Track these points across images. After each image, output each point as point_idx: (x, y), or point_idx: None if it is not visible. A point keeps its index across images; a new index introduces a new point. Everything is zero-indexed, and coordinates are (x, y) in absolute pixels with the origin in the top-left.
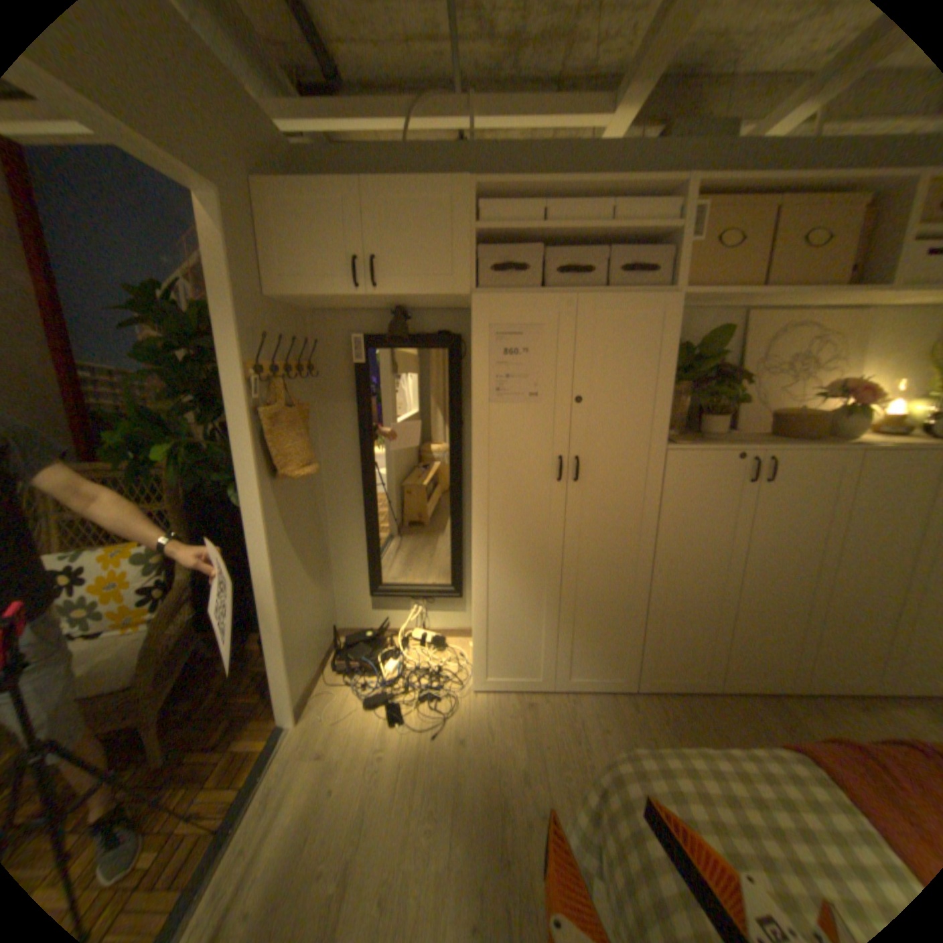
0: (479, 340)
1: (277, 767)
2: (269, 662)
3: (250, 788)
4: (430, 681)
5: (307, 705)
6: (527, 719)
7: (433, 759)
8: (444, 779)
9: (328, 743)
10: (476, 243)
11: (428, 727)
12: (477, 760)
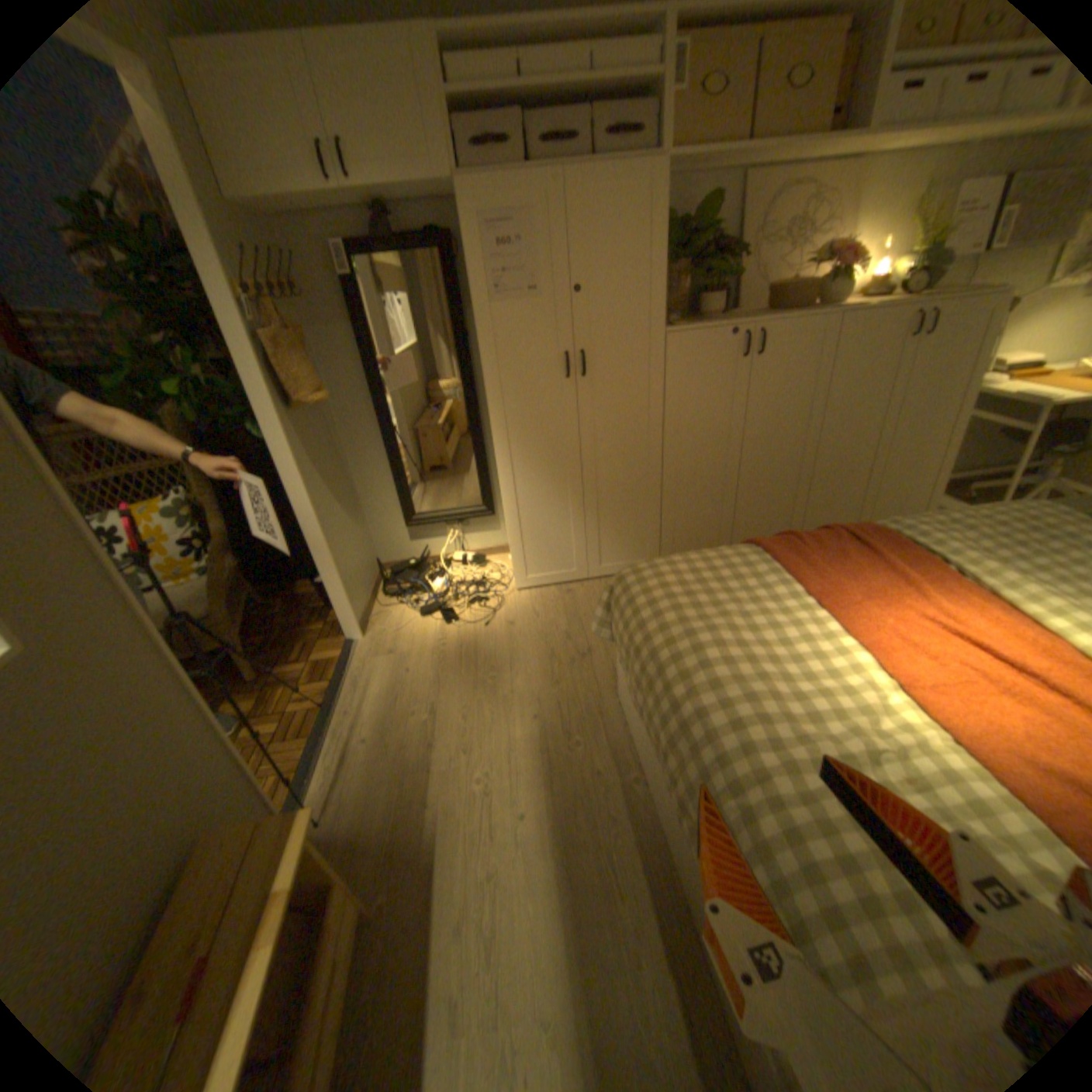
0: (469, 231)
1: (356, 663)
2: (326, 583)
3: (338, 679)
4: (476, 587)
5: (369, 622)
6: (565, 600)
7: (488, 637)
8: (500, 647)
9: (396, 643)
10: (448, 111)
11: (481, 618)
12: (525, 632)
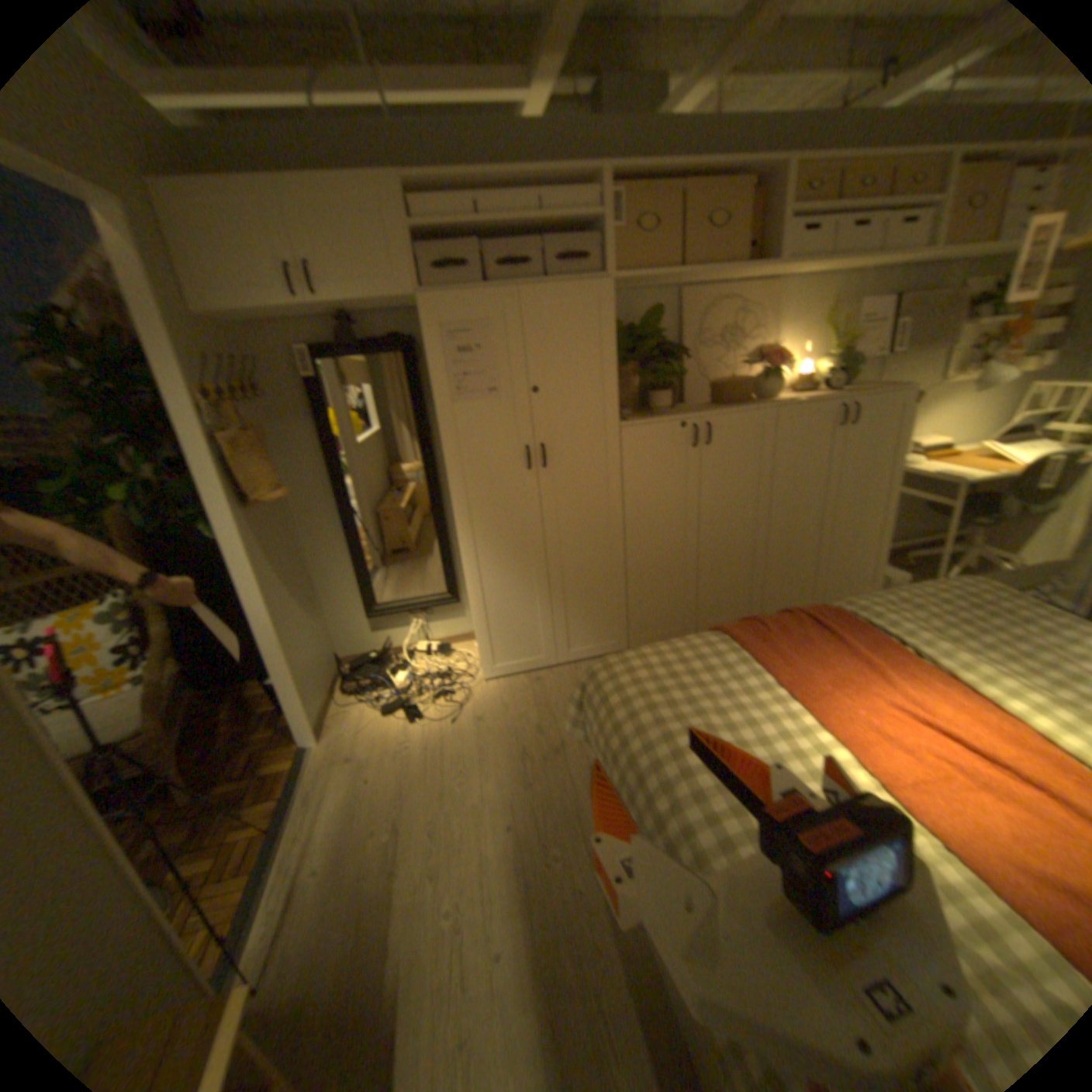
0: (429, 339)
1: (307, 776)
2: (276, 687)
3: (285, 796)
4: (440, 679)
5: (322, 725)
6: (533, 689)
7: (454, 735)
8: (467, 746)
9: (352, 748)
10: (409, 238)
11: (445, 714)
12: (493, 727)
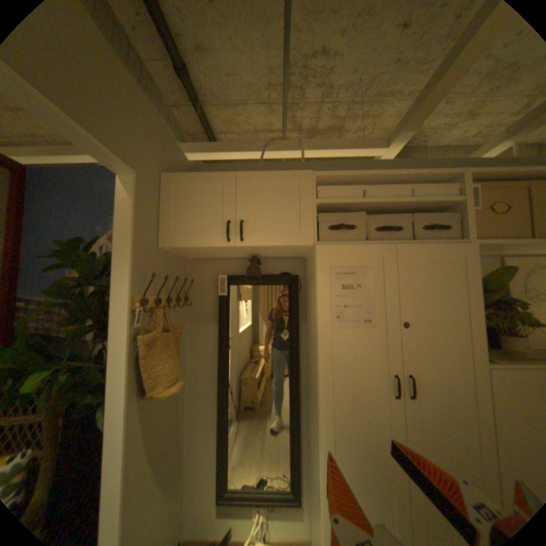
0: (321, 278)
1: None
2: None
3: None
4: None
5: None
6: None
7: None
8: None
9: None
10: (314, 212)
11: None
12: None
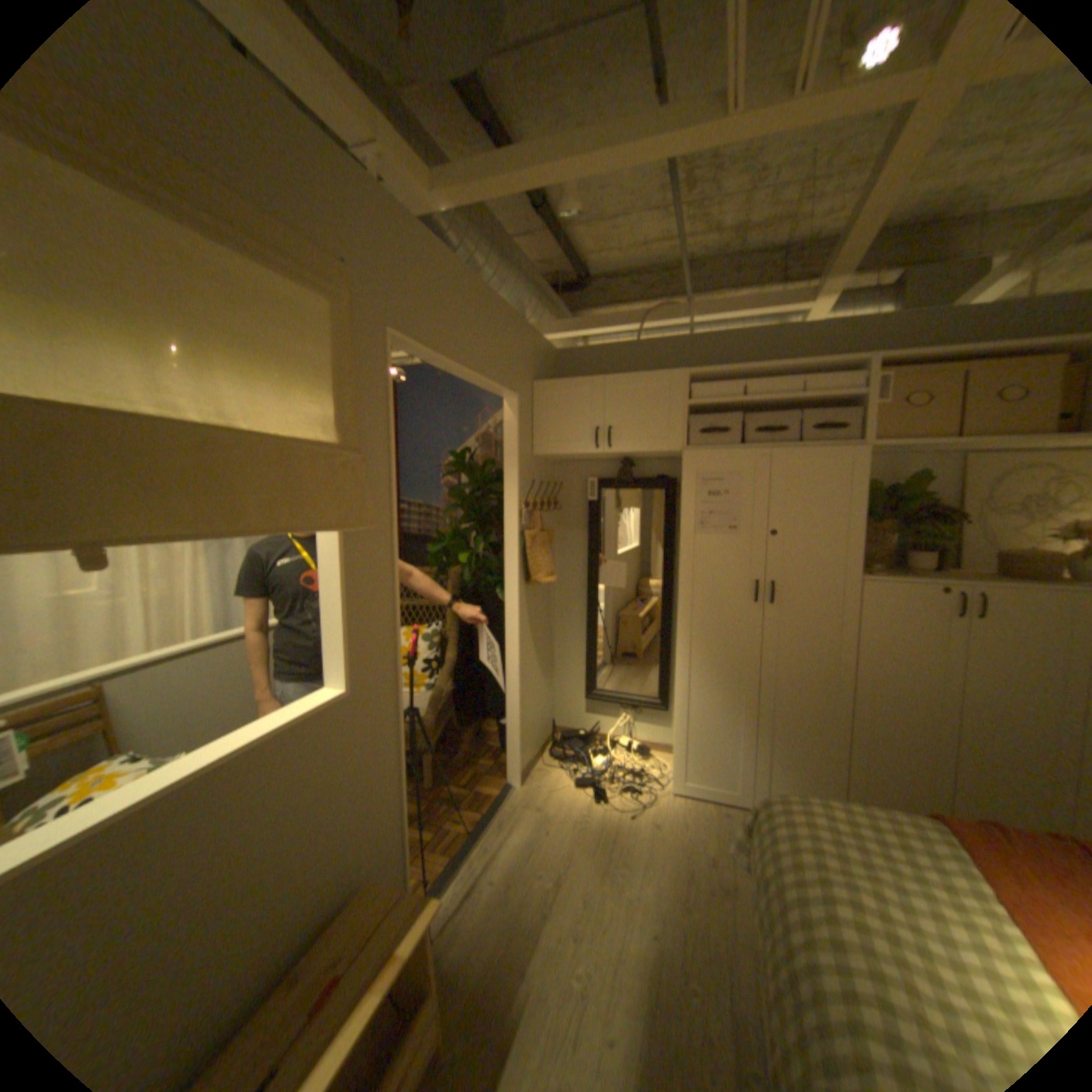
0: (687, 485)
1: (507, 810)
2: (508, 727)
3: (489, 818)
4: (632, 778)
5: (529, 777)
6: (721, 826)
7: (631, 833)
8: (639, 848)
9: (545, 805)
10: (687, 414)
11: (628, 812)
12: (670, 843)
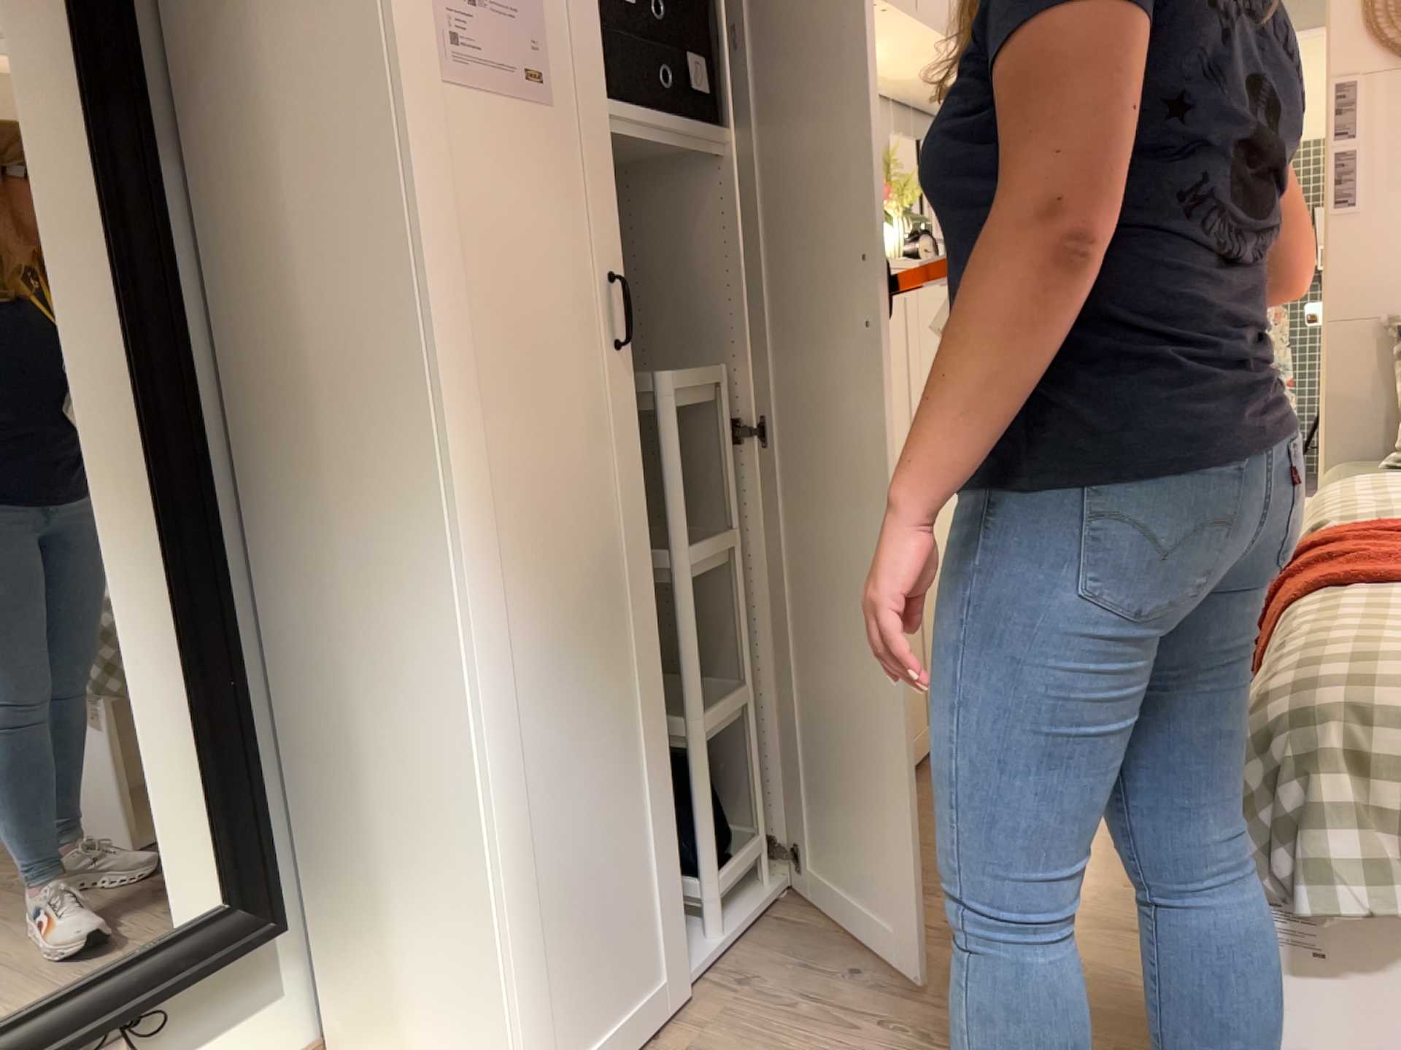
0: None
1: None
2: None
3: None
4: None
5: None
6: None
7: None
8: None
9: None
10: None
11: None
12: None
